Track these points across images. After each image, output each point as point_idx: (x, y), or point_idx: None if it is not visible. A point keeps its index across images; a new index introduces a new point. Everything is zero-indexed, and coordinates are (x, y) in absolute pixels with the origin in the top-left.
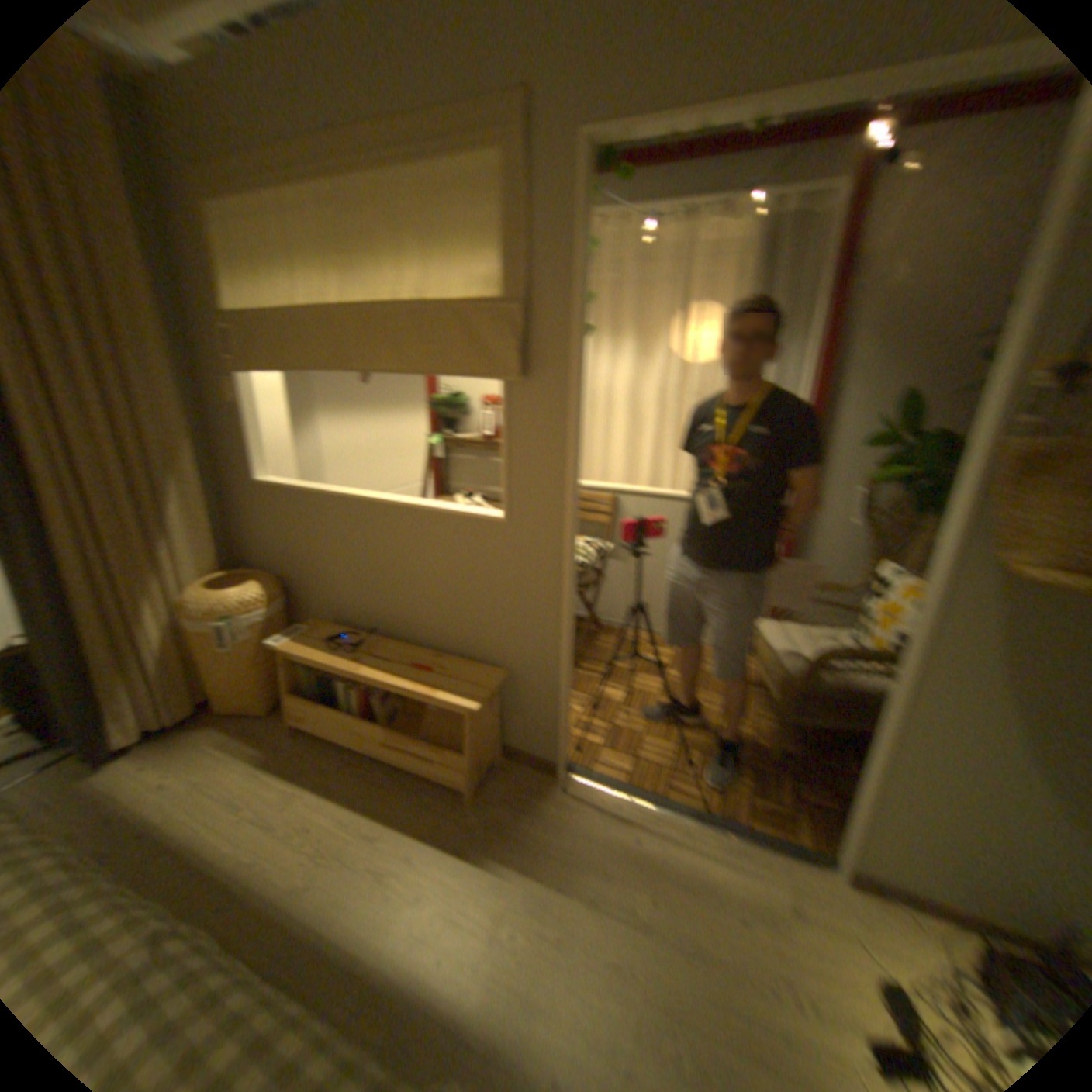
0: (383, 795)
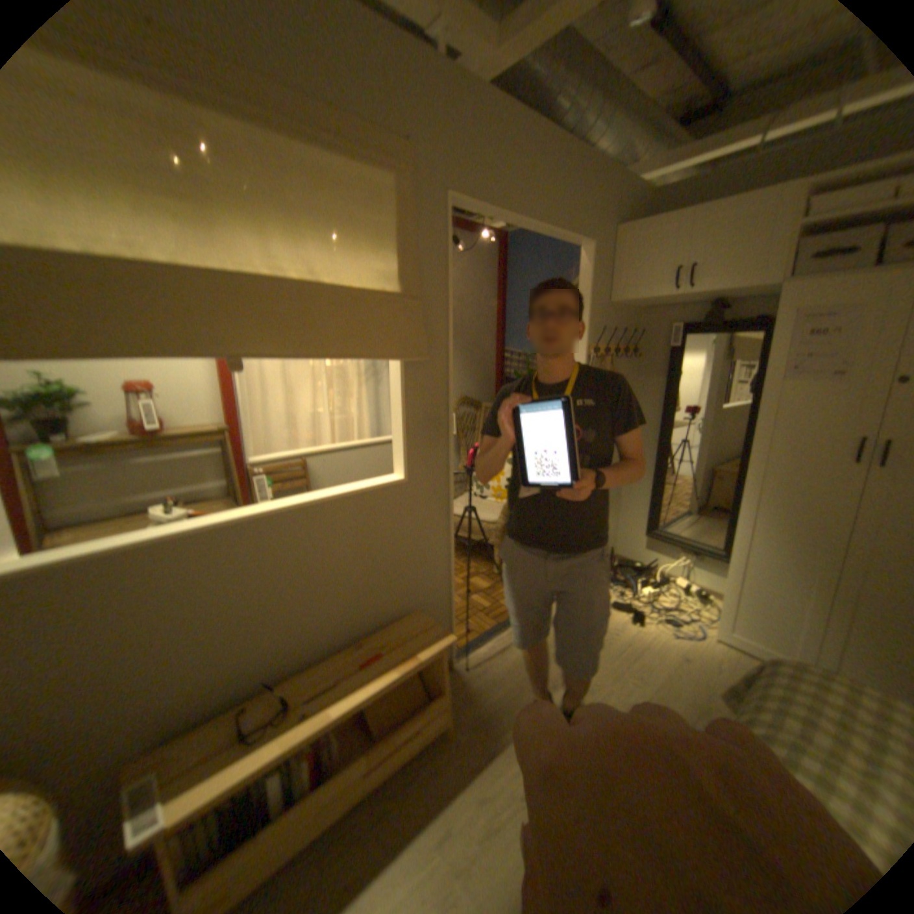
0: (395, 810)
